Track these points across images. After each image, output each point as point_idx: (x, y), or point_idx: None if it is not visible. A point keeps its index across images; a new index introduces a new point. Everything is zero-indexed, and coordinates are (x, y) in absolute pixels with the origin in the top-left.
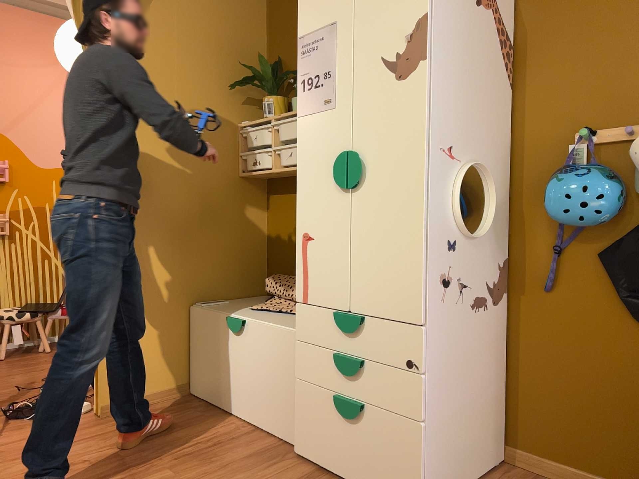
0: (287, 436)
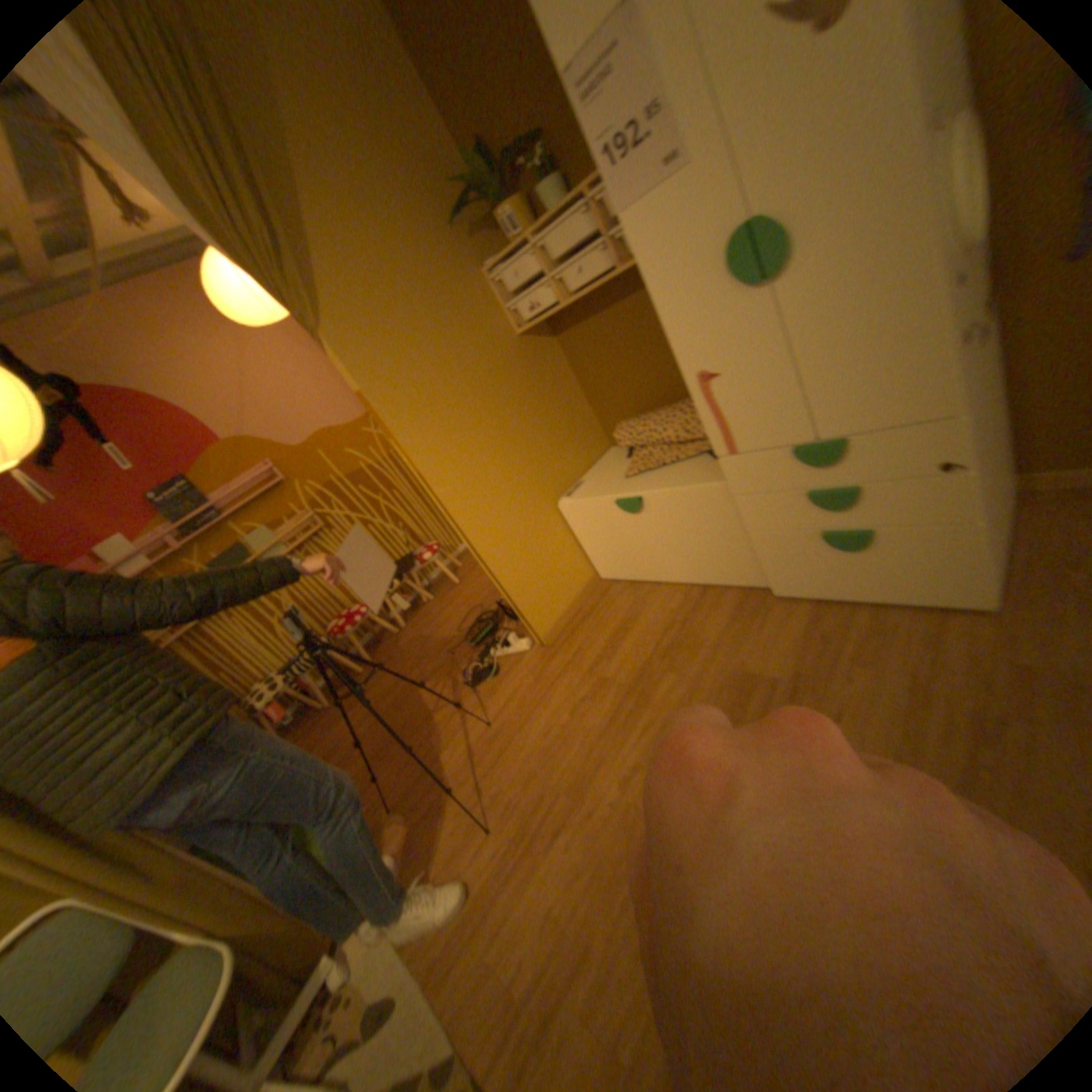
0: (750, 580)
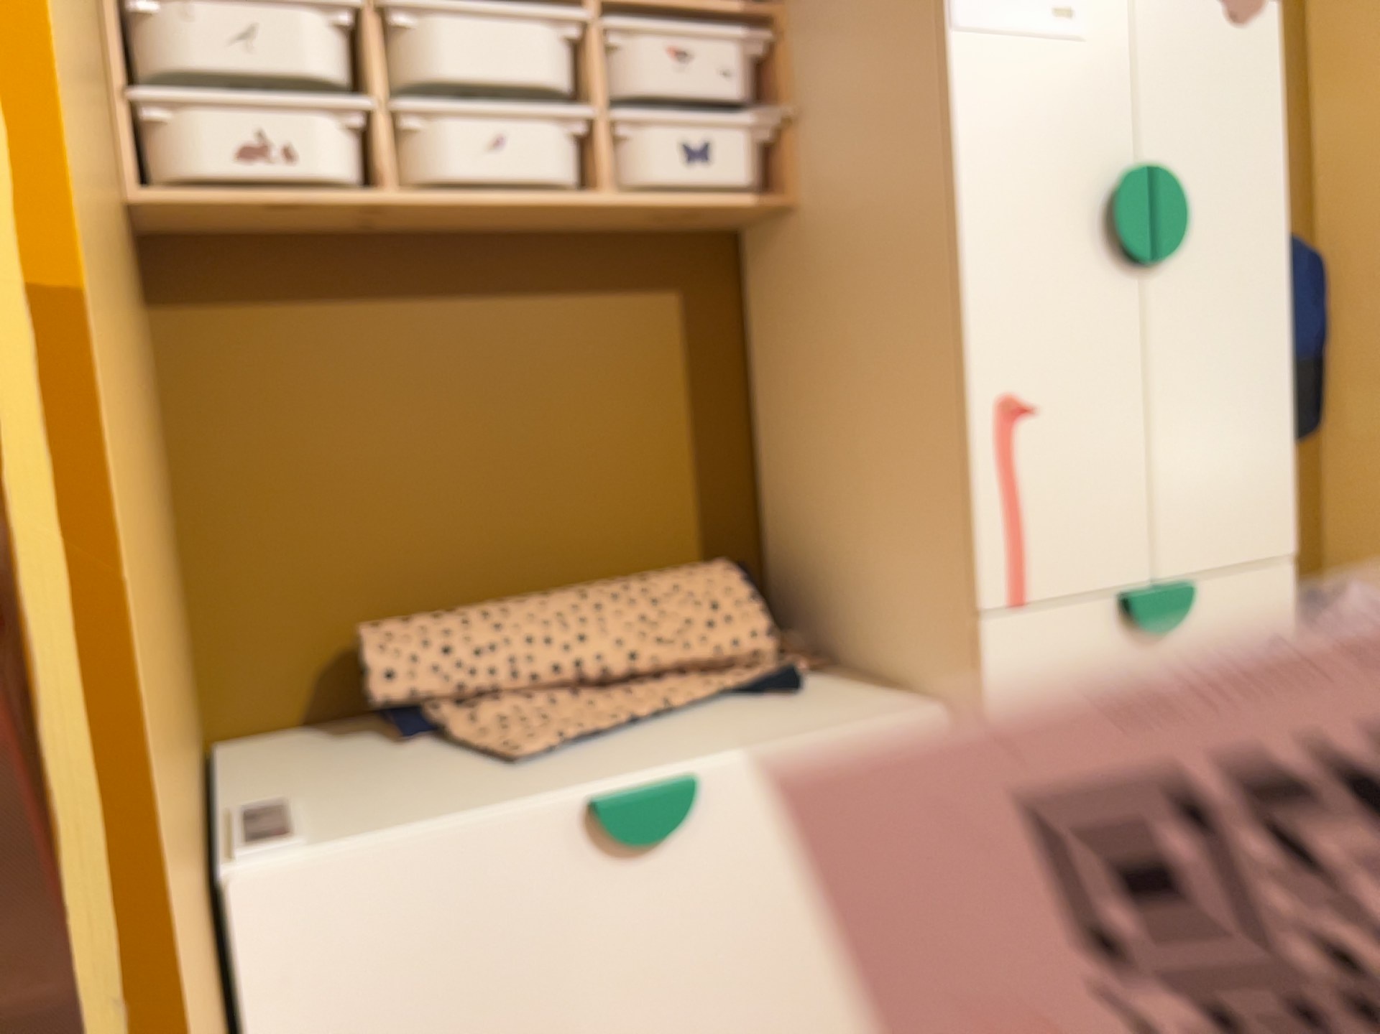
0: None
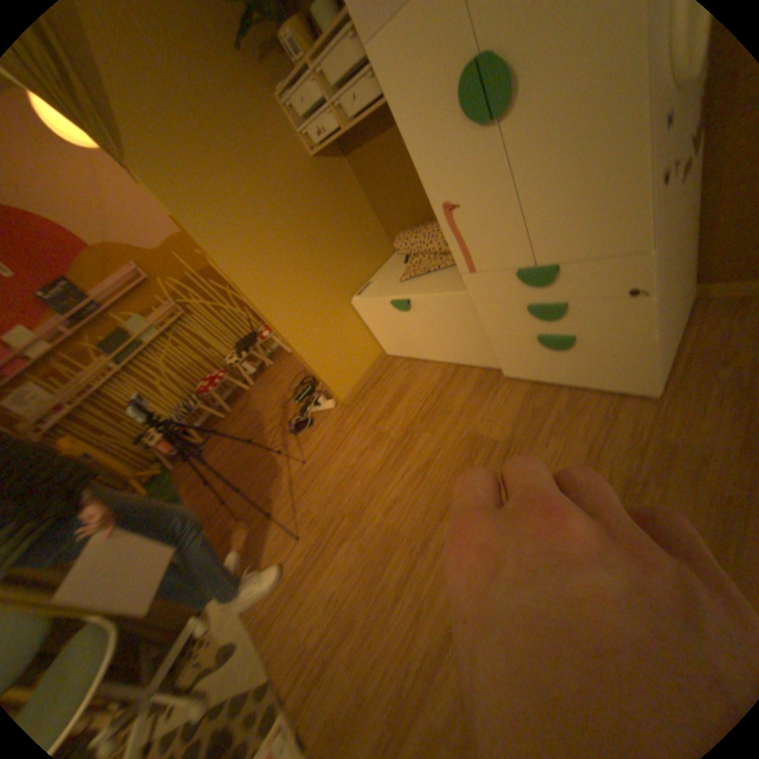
0: (489, 363)
